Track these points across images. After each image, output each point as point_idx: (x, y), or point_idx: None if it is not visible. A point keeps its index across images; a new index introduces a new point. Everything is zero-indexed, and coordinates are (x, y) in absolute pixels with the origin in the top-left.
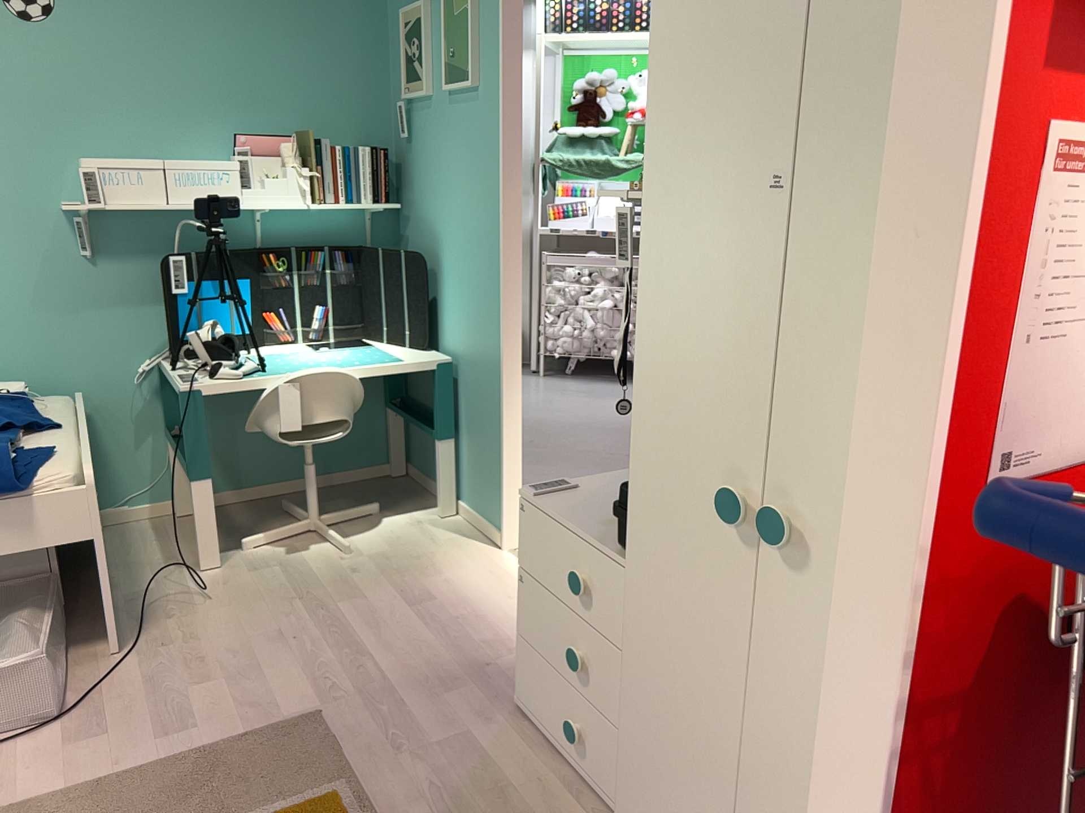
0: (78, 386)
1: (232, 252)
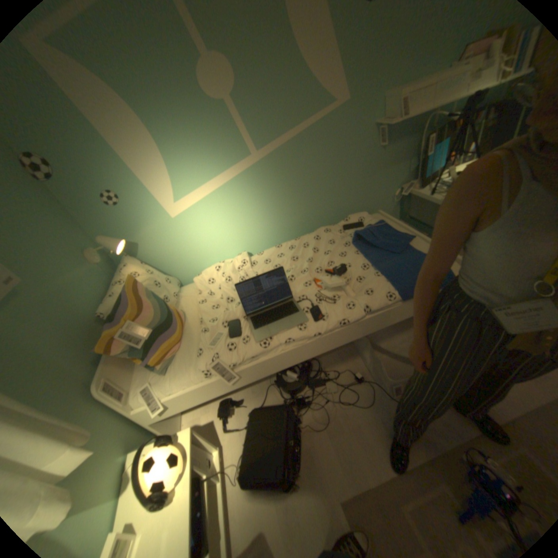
0: (373, 206)
1: (448, 123)
